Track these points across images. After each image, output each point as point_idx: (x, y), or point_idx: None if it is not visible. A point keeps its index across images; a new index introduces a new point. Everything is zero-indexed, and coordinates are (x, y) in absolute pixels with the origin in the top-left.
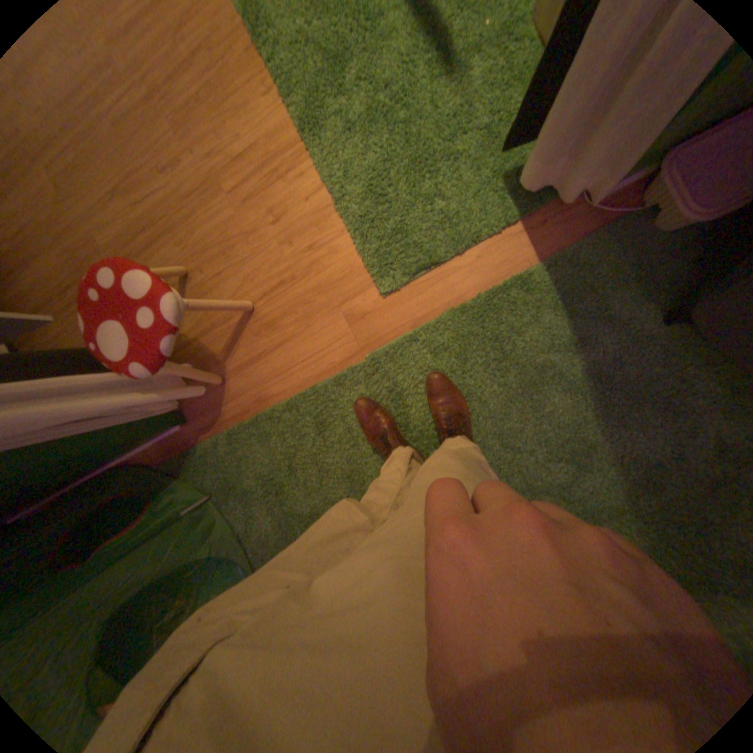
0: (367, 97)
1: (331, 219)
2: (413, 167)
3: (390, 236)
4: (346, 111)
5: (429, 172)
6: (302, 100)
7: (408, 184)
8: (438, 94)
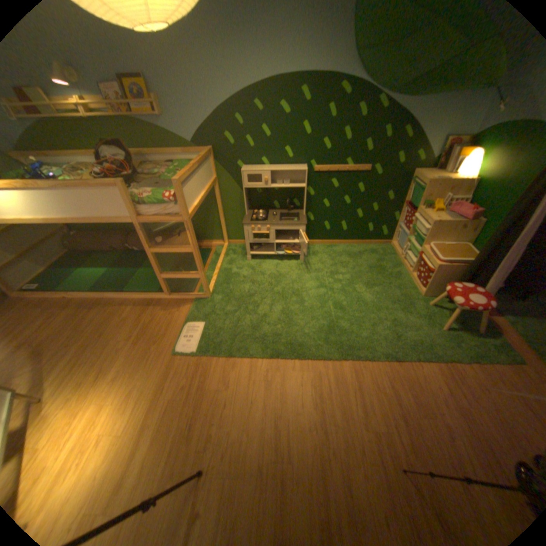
0: (435, 335)
1: (486, 366)
2: (466, 333)
3: (495, 349)
4: (439, 343)
5: (468, 330)
6: (431, 354)
7: (472, 336)
8: (439, 319)
